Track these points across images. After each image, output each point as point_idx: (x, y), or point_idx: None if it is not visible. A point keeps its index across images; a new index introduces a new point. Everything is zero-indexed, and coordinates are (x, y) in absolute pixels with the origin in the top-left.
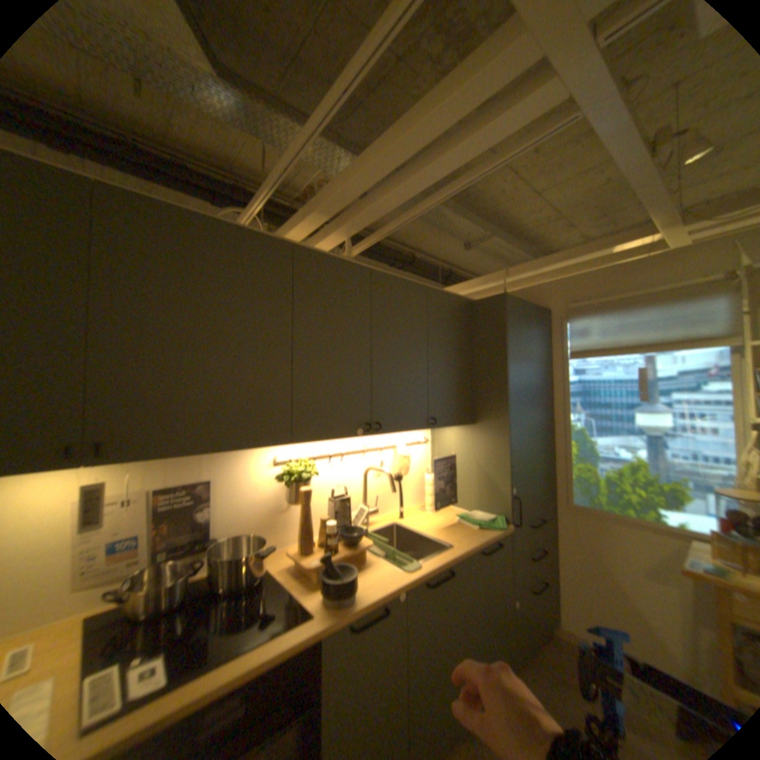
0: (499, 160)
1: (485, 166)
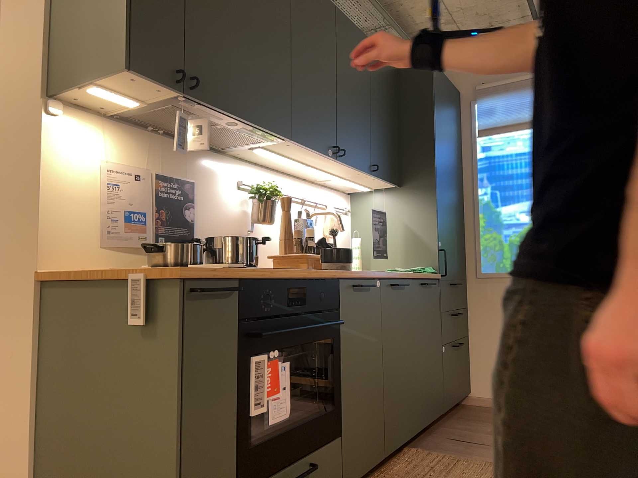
0: None
1: None
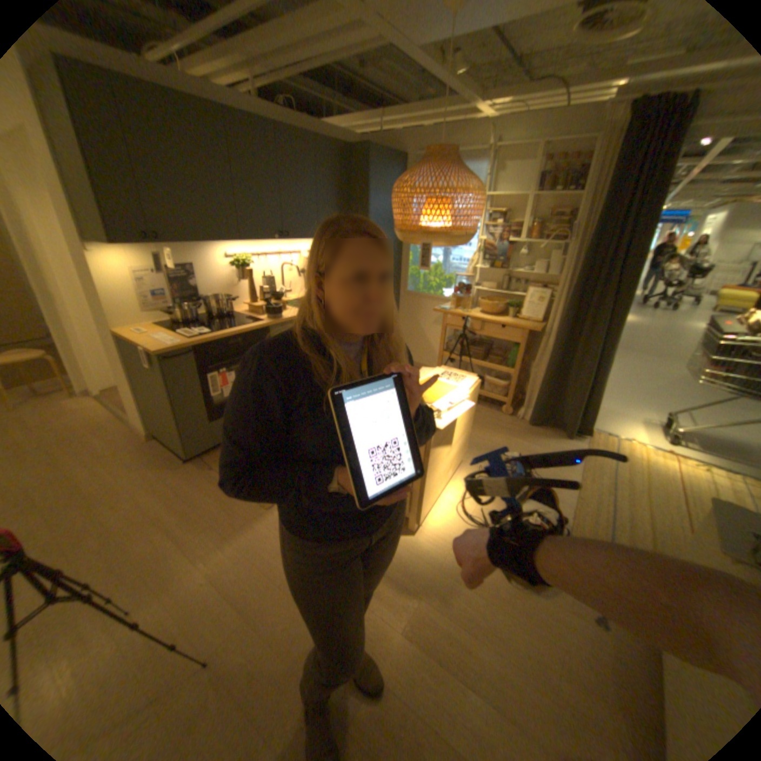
0: (350, 53)
1: (343, 53)
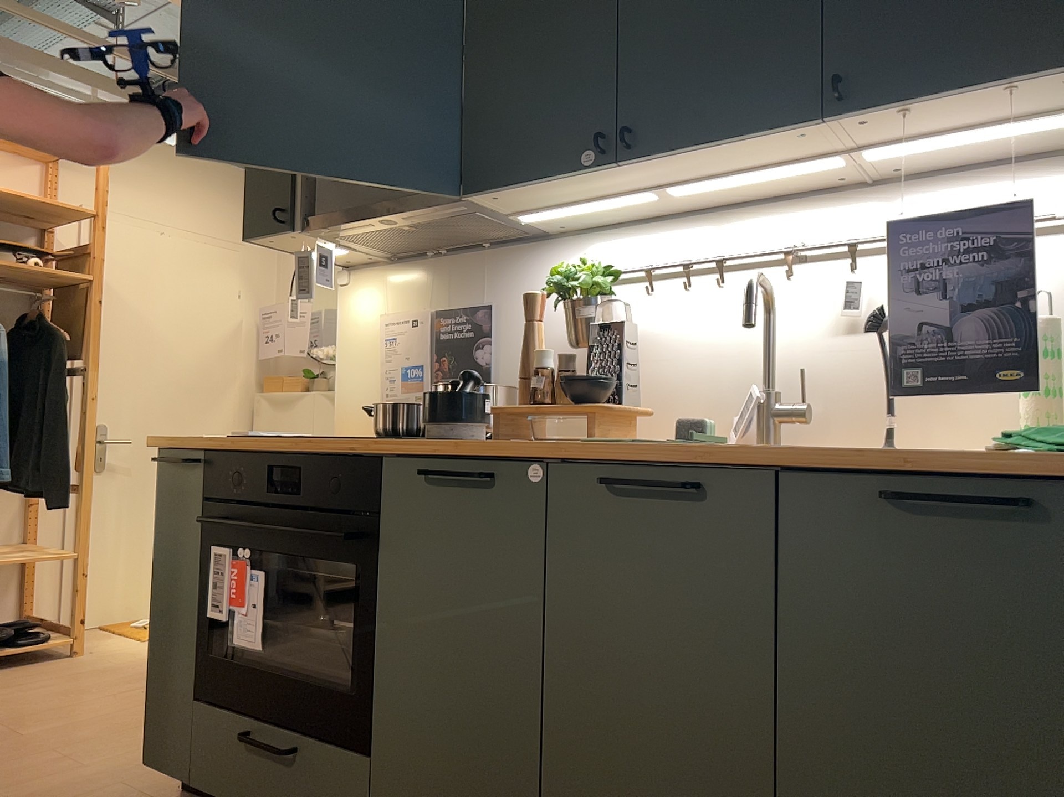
0: None
1: None
